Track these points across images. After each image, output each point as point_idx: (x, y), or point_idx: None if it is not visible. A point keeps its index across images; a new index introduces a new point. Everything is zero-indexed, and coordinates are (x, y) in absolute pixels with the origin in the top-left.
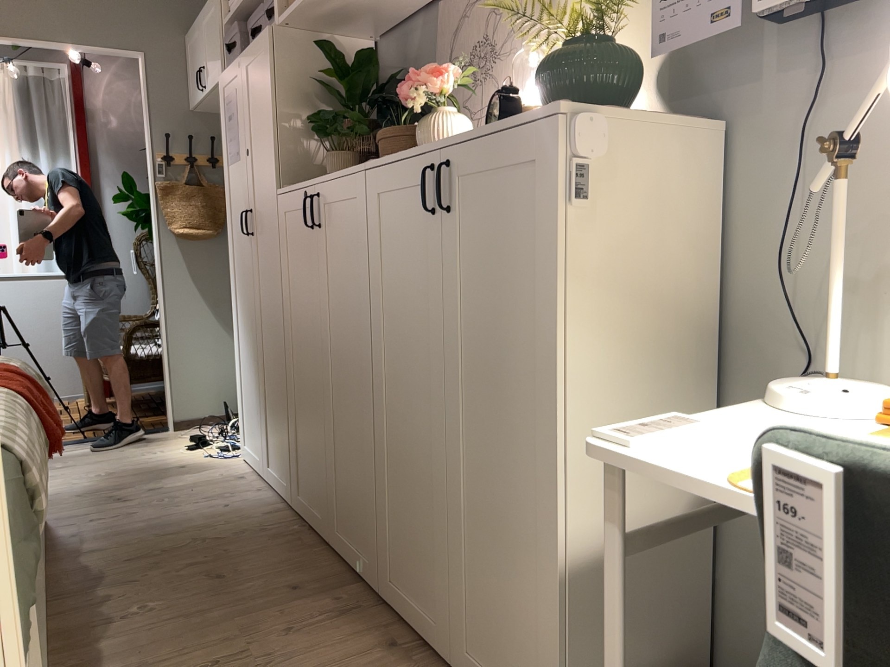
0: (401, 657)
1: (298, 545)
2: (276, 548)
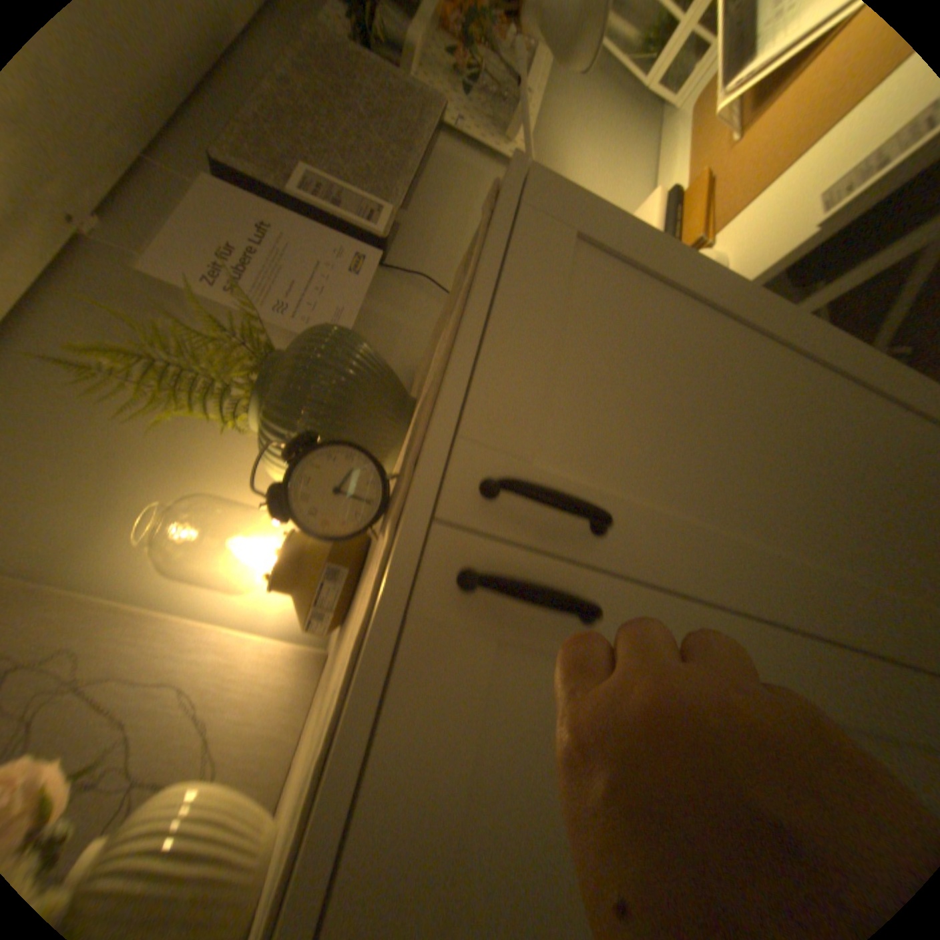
0: None
1: None
2: None
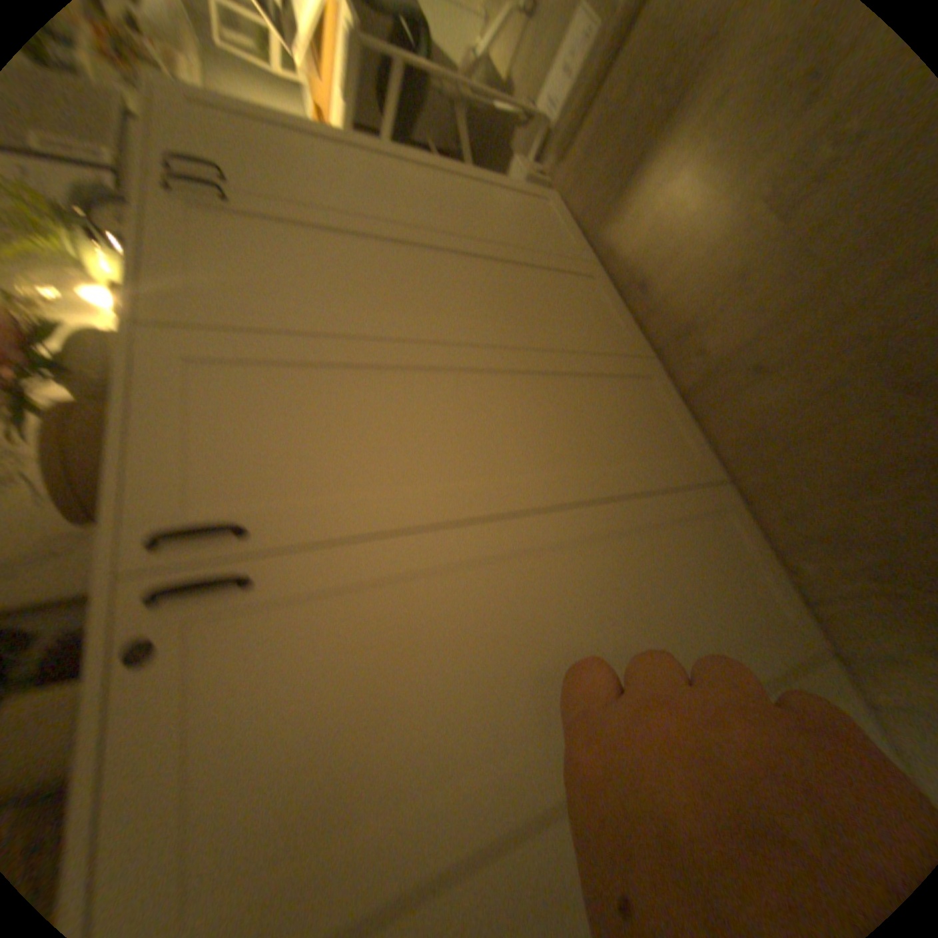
0: (637, 274)
1: (789, 502)
2: (826, 495)
